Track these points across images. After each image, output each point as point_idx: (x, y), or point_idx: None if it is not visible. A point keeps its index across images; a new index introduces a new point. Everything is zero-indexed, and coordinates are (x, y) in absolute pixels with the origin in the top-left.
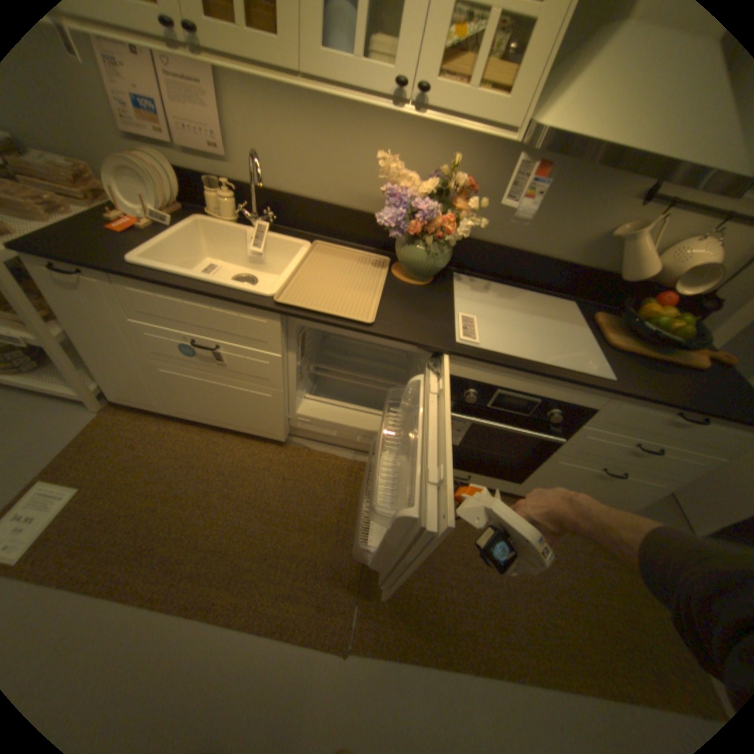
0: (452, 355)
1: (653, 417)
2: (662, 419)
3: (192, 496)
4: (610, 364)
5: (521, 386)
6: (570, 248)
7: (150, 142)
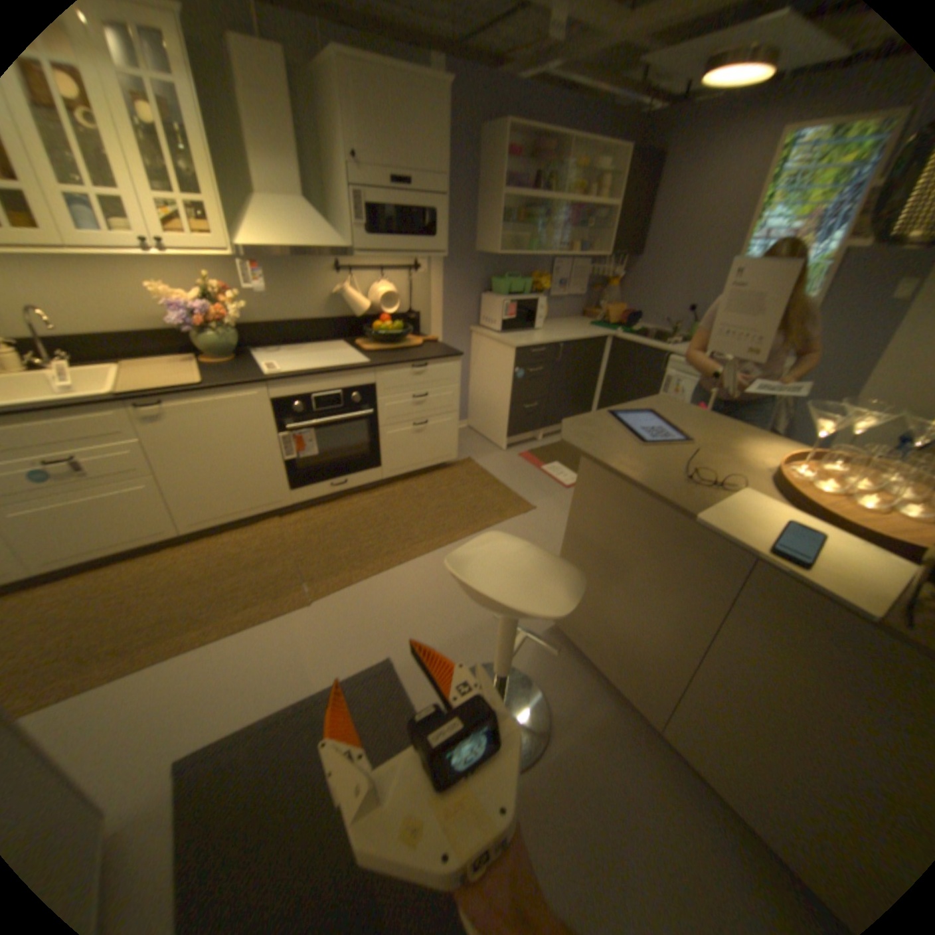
0: (268, 381)
1: (403, 374)
2: (409, 373)
3: (110, 610)
4: (368, 357)
5: (324, 386)
6: (318, 309)
7: None
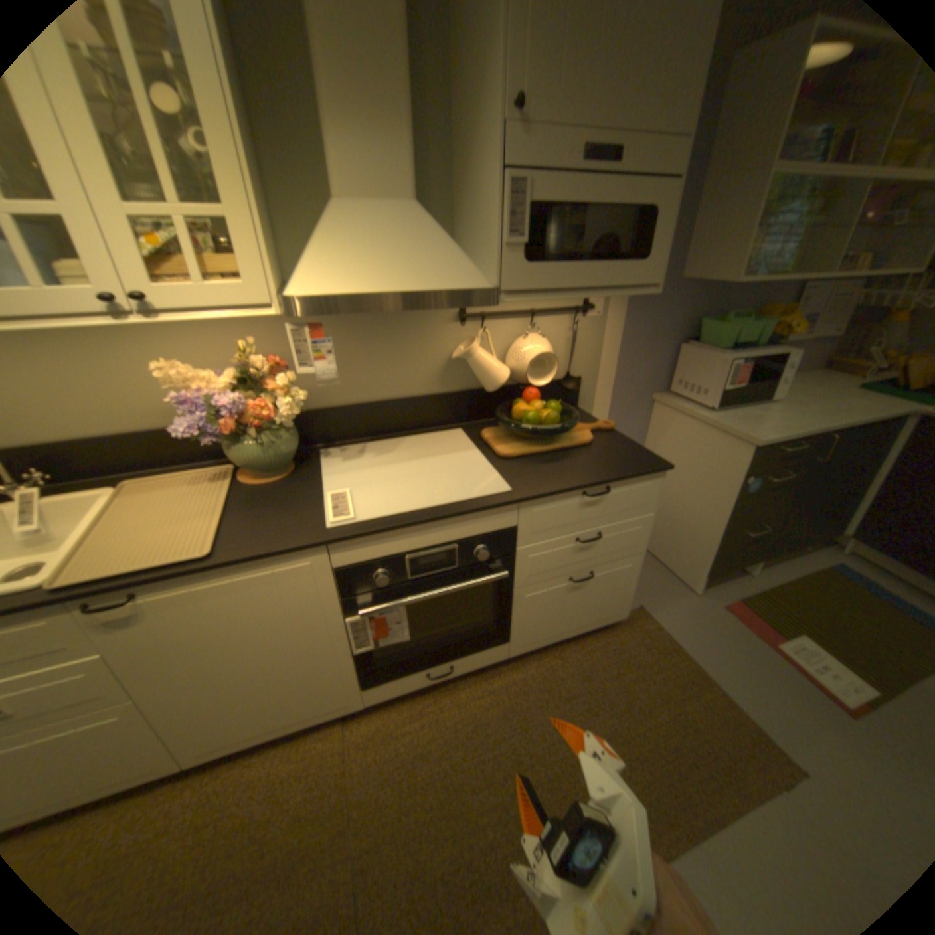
0: (327, 545)
1: (564, 508)
2: (573, 506)
3: None
4: (503, 476)
5: (426, 540)
6: (425, 383)
7: None
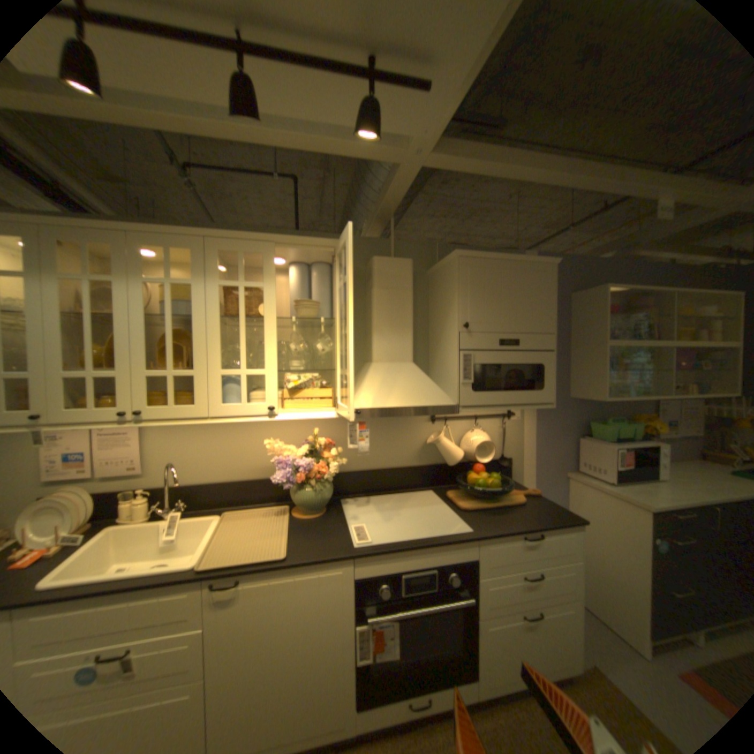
0: (354, 559)
1: (512, 549)
2: (518, 549)
3: None
4: (466, 522)
5: (416, 564)
6: (409, 458)
7: (71, 481)
